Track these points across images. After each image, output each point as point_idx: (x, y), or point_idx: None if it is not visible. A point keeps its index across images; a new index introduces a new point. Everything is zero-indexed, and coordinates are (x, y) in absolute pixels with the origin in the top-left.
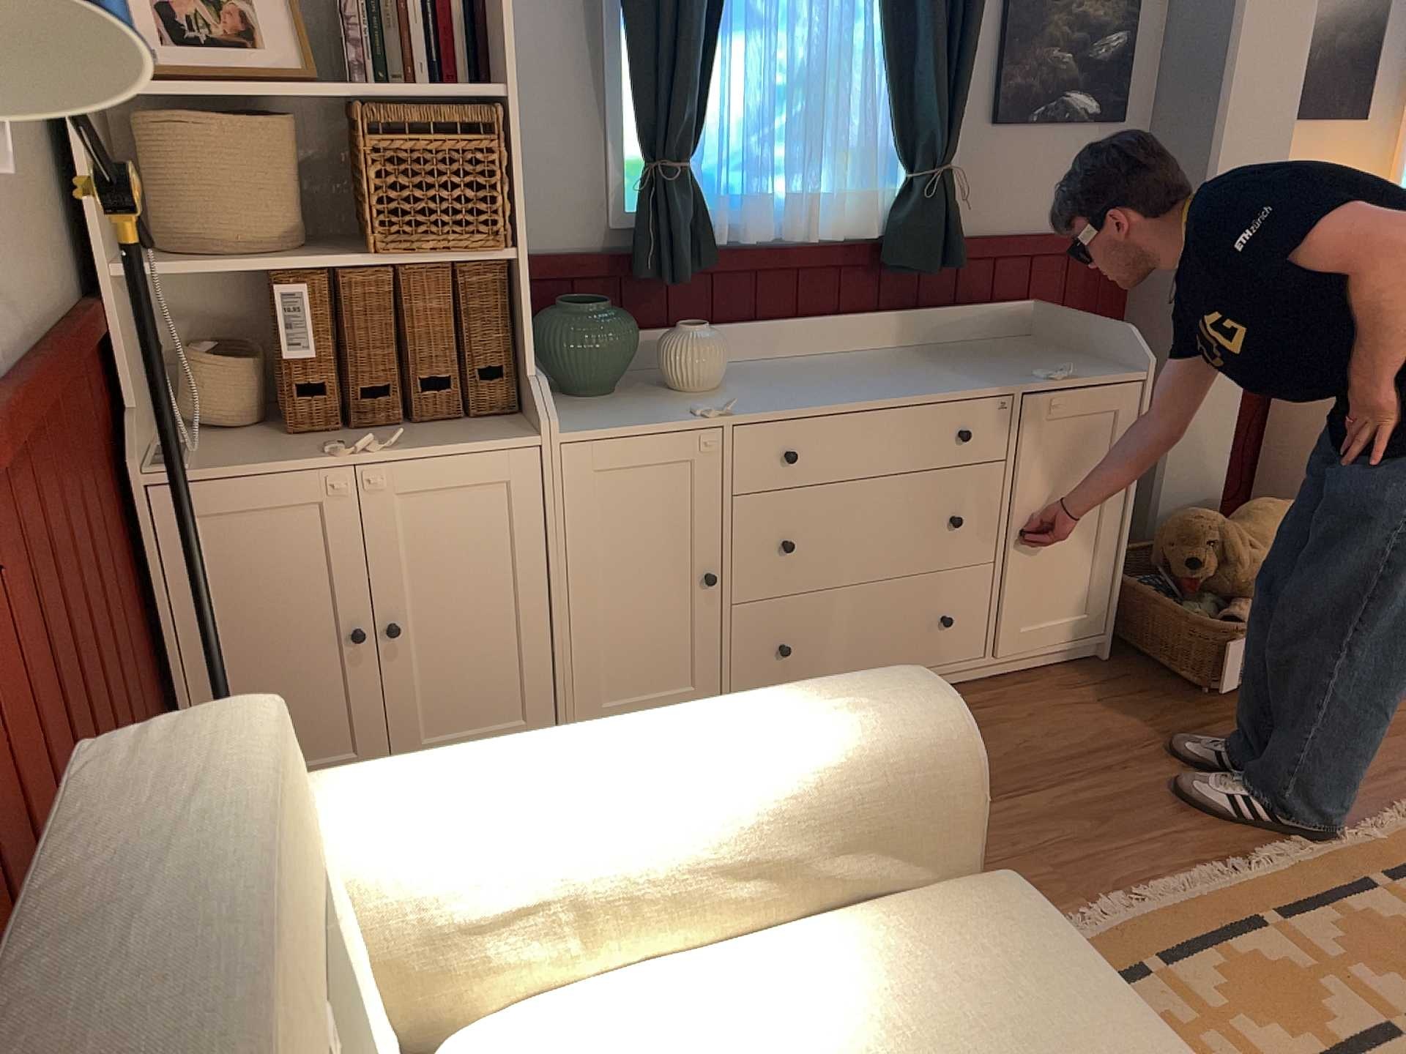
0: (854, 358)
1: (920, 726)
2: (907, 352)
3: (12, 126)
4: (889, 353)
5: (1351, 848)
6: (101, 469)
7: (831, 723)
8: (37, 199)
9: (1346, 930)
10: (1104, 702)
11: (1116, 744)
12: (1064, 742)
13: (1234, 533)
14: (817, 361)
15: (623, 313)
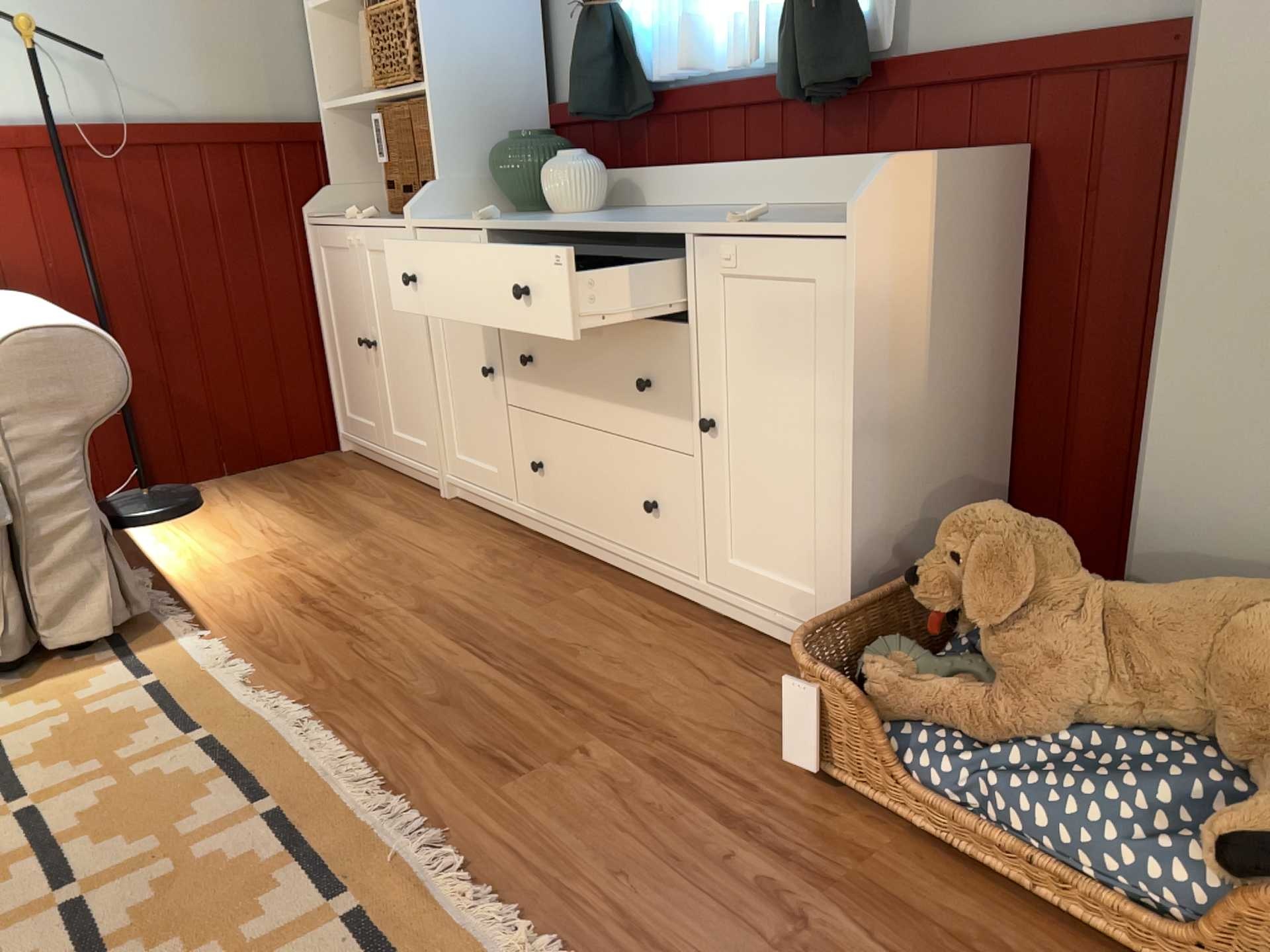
0: (751, 208)
1: (2, 334)
2: (808, 208)
3: (238, 26)
4: (788, 208)
5: (419, 884)
6: (272, 206)
7: (12, 322)
8: (261, 64)
9: (240, 866)
10: (719, 688)
11: (613, 702)
12: (598, 670)
13: (1016, 562)
14: (716, 209)
15: (536, 143)
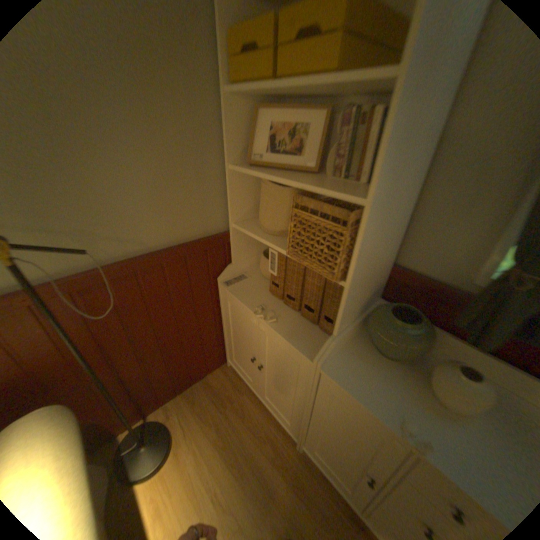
0: None
1: None
2: None
3: (183, 180)
4: None
5: None
6: (202, 279)
7: None
8: (197, 202)
9: None
10: None
11: None
12: None
13: None
14: None
15: (427, 337)
